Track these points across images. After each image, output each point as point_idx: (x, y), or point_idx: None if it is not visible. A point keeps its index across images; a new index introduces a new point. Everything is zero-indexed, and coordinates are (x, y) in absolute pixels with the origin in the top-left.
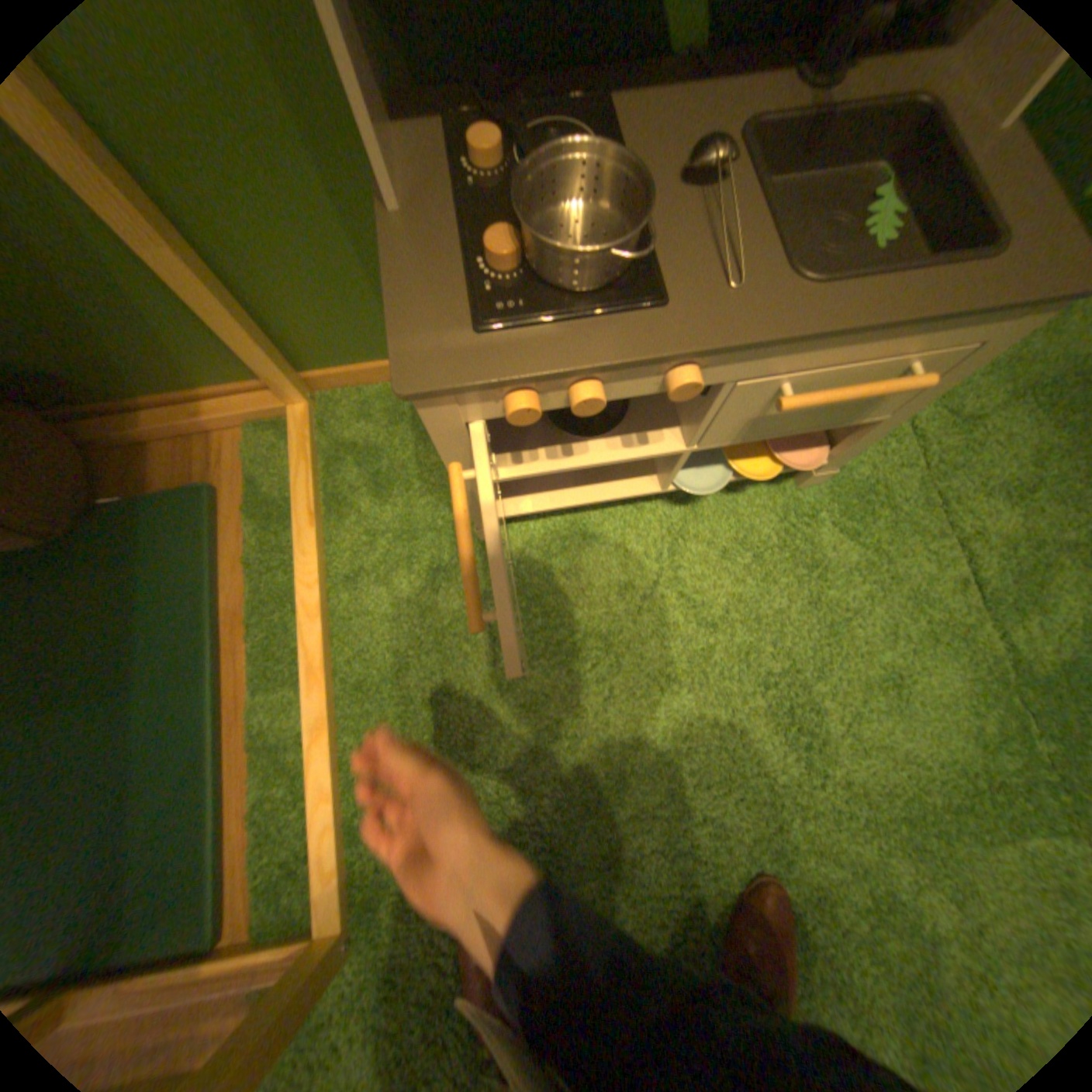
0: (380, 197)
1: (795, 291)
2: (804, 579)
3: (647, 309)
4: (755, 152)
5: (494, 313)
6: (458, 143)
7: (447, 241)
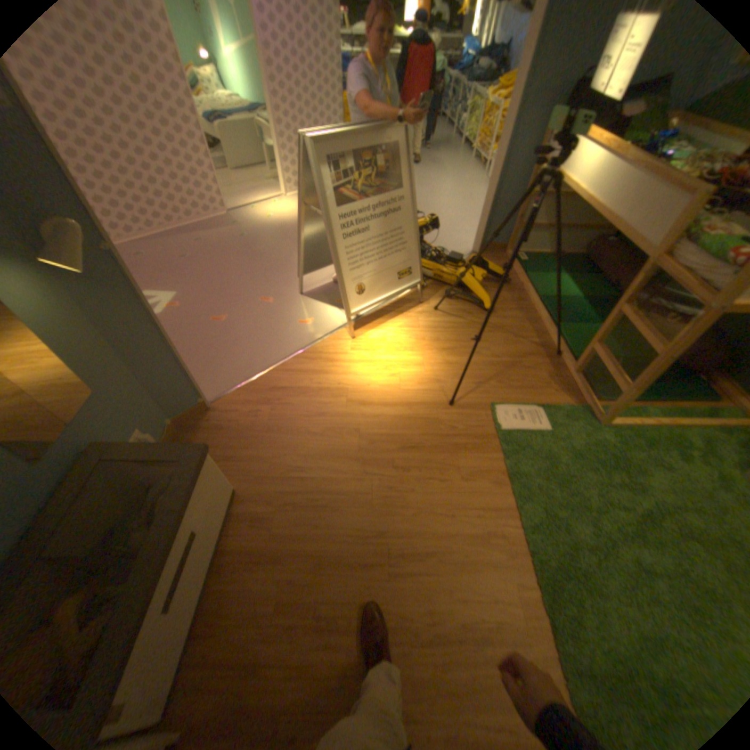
0: None
1: None
2: None
3: None
4: None
5: None
6: None
7: None
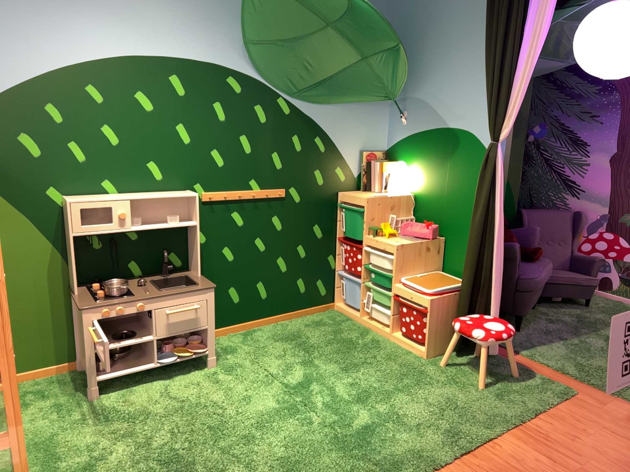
0: (72, 294)
1: (158, 292)
2: (214, 386)
3: (129, 296)
4: (153, 284)
5: (98, 301)
6: (89, 288)
7: (88, 296)
